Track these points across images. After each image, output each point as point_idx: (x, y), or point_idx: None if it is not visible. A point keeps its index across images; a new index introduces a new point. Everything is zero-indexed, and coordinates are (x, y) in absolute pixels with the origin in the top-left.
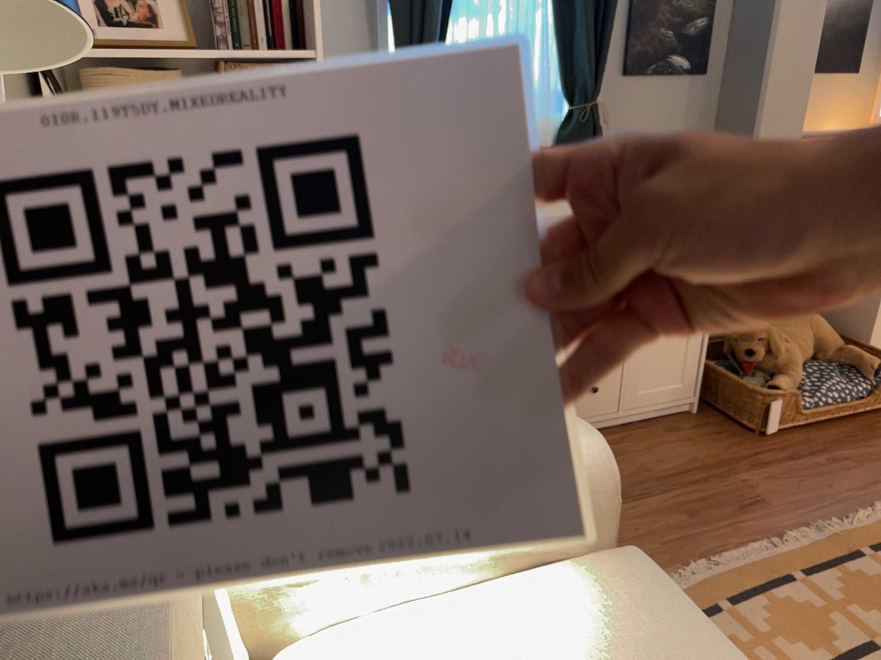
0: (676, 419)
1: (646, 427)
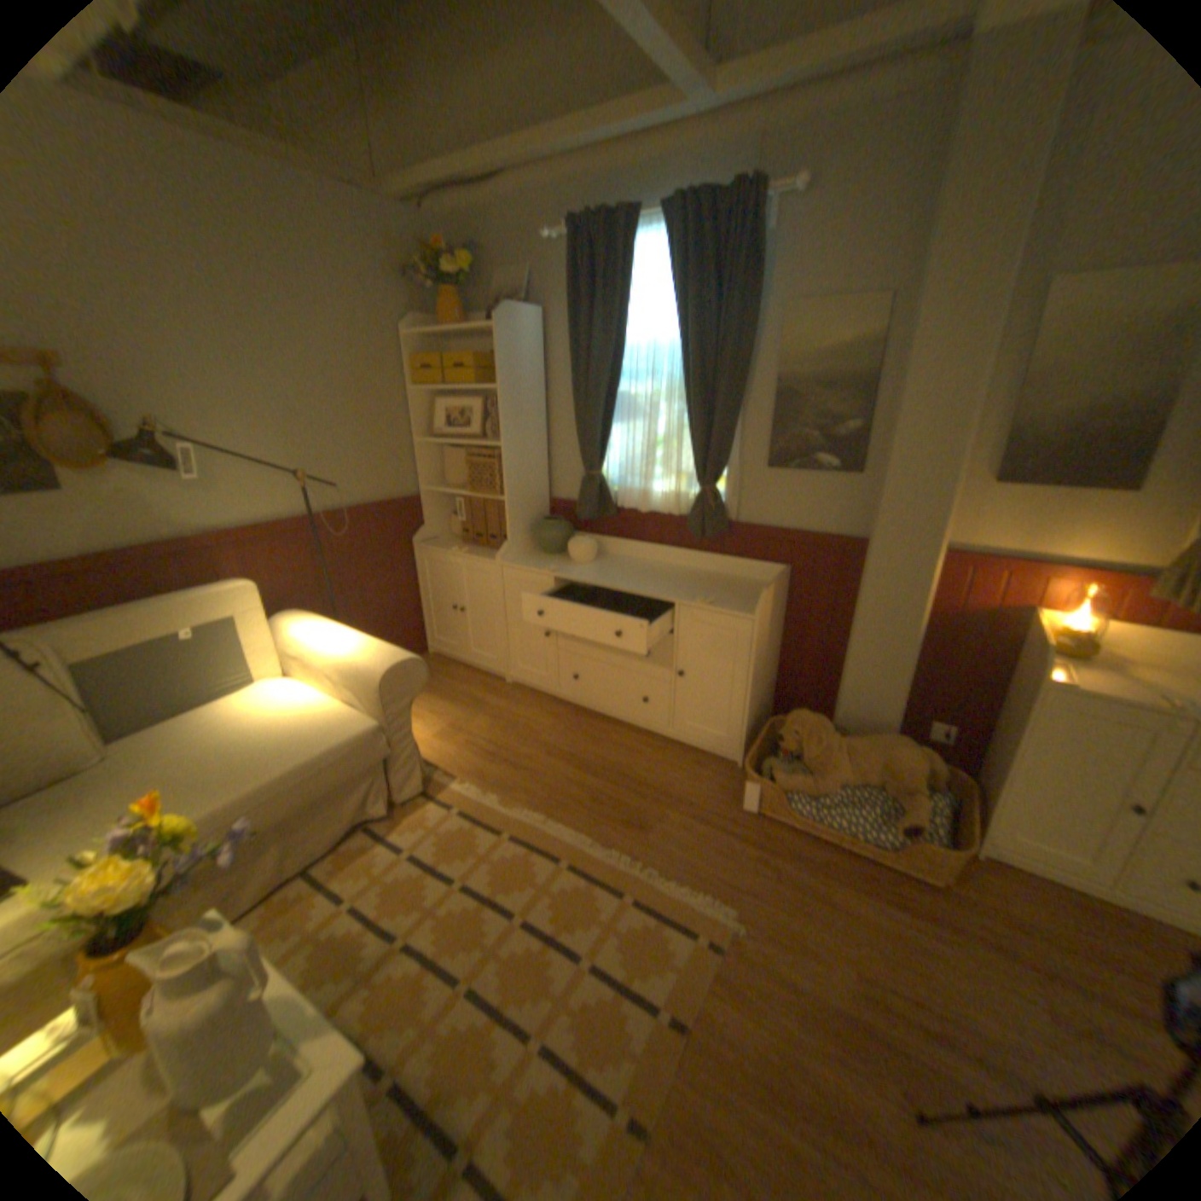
0: (717, 763)
1: (687, 752)
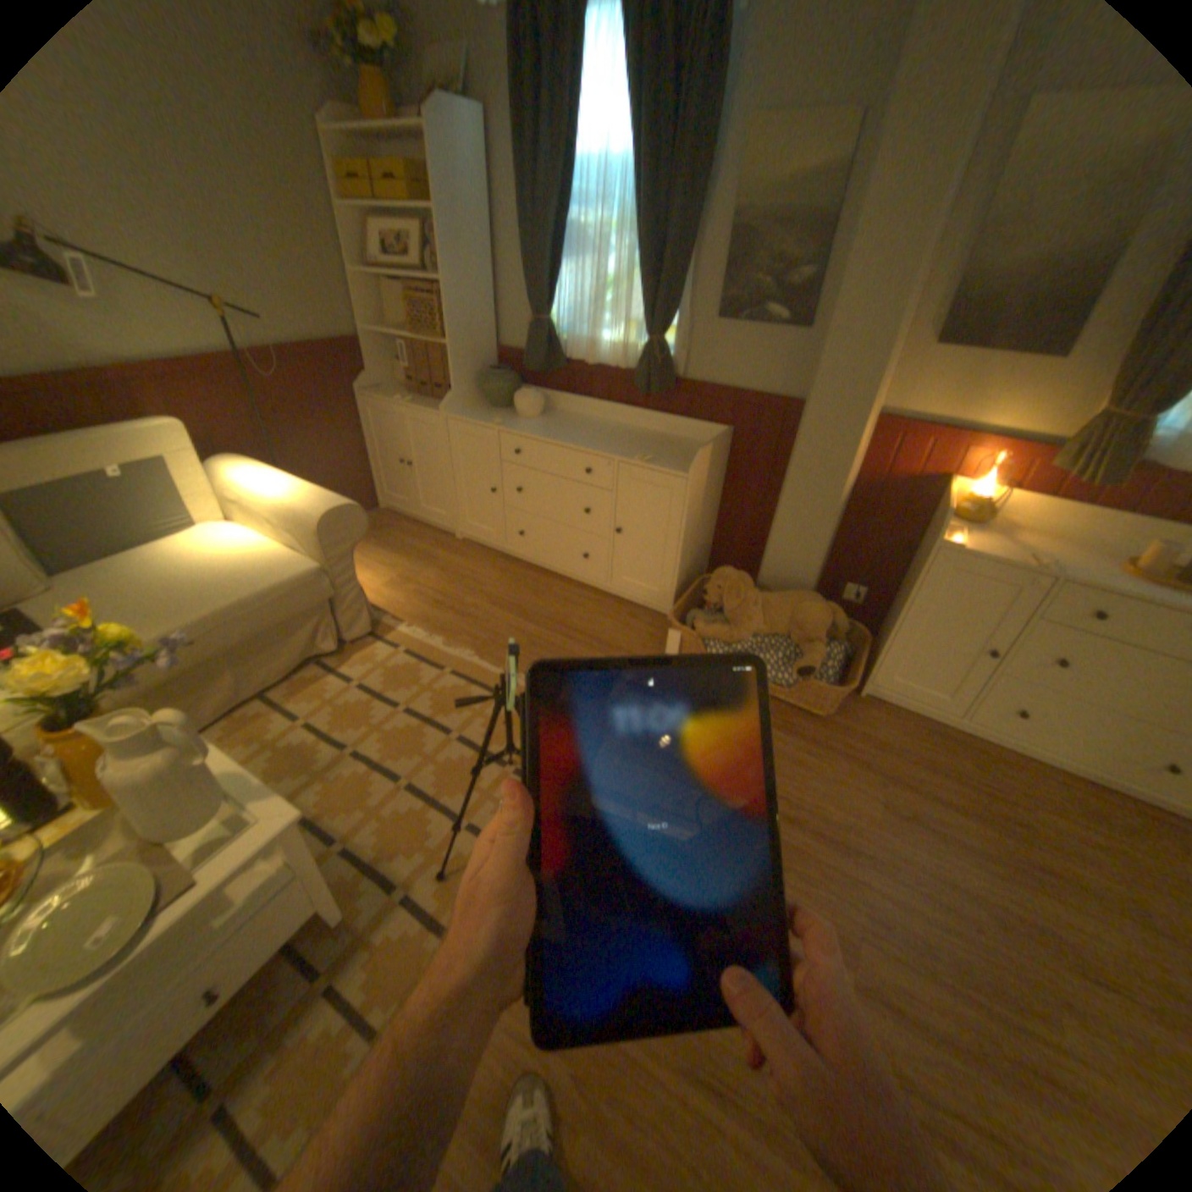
0: (649, 616)
1: (622, 606)
